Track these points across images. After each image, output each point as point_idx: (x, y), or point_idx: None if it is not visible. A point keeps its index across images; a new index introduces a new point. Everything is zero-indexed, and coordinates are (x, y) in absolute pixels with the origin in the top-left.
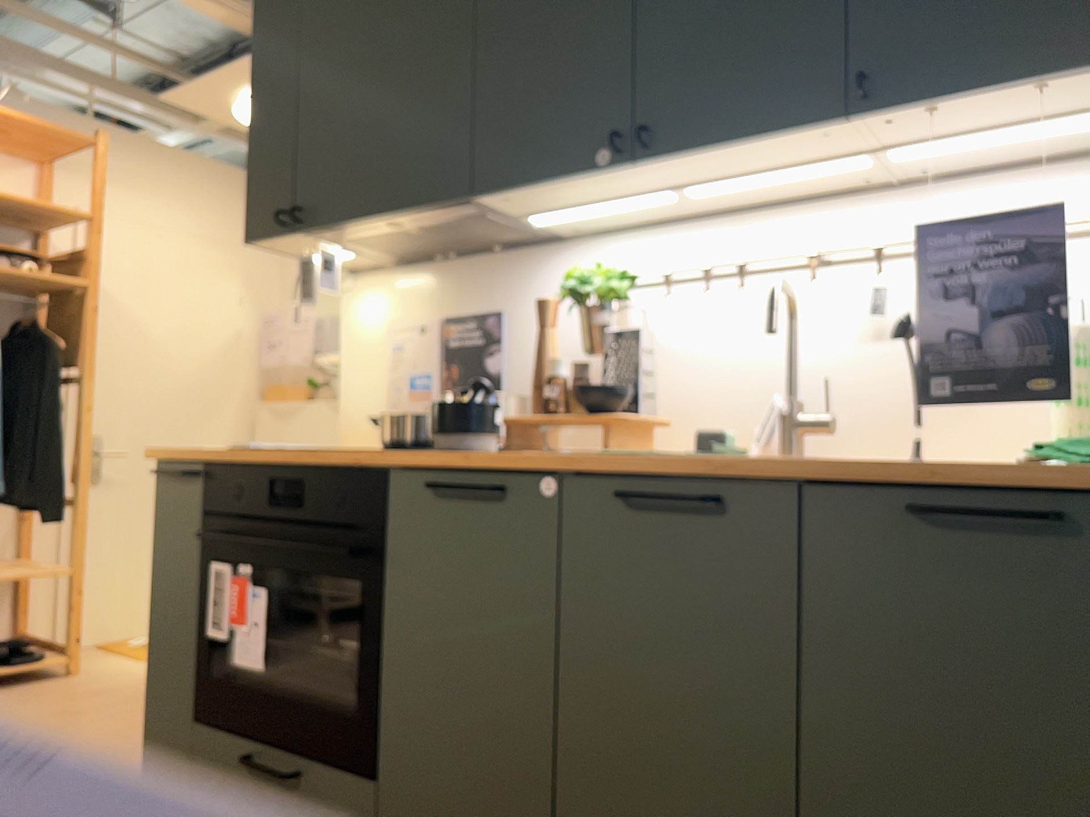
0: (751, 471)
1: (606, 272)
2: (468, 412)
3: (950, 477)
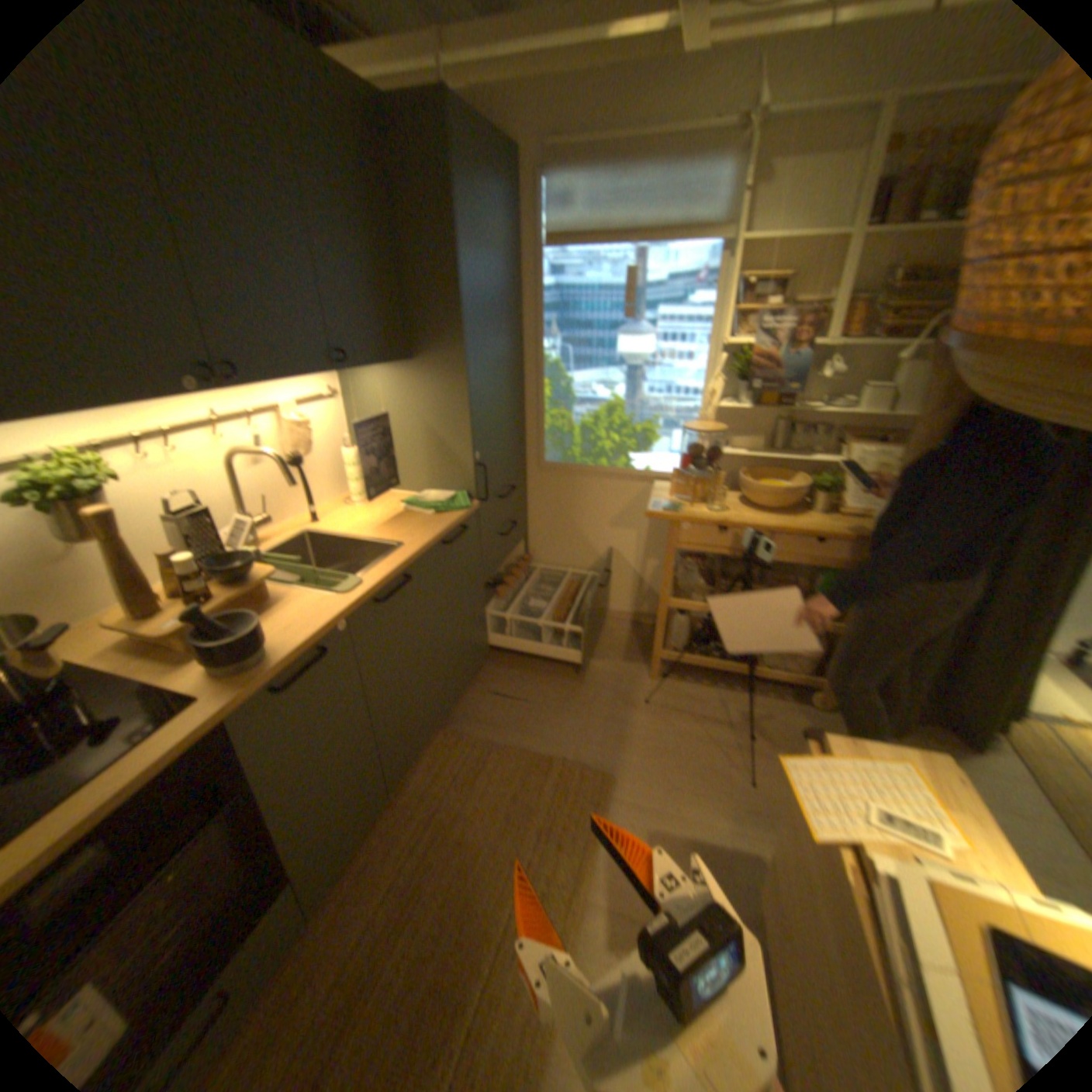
0: (413, 560)
1: (94, 464)
2: (253, 629)
3: (449, 531)
